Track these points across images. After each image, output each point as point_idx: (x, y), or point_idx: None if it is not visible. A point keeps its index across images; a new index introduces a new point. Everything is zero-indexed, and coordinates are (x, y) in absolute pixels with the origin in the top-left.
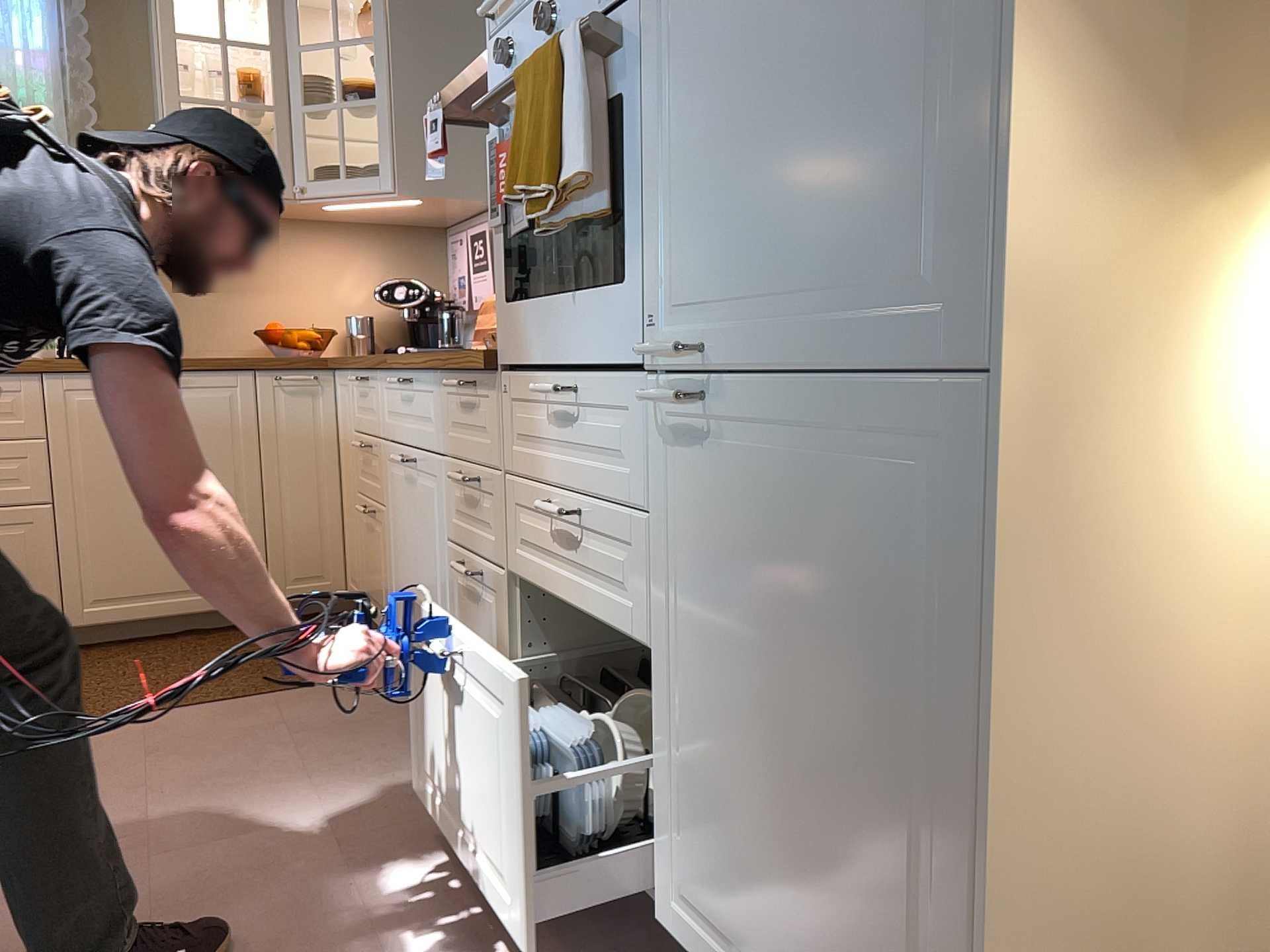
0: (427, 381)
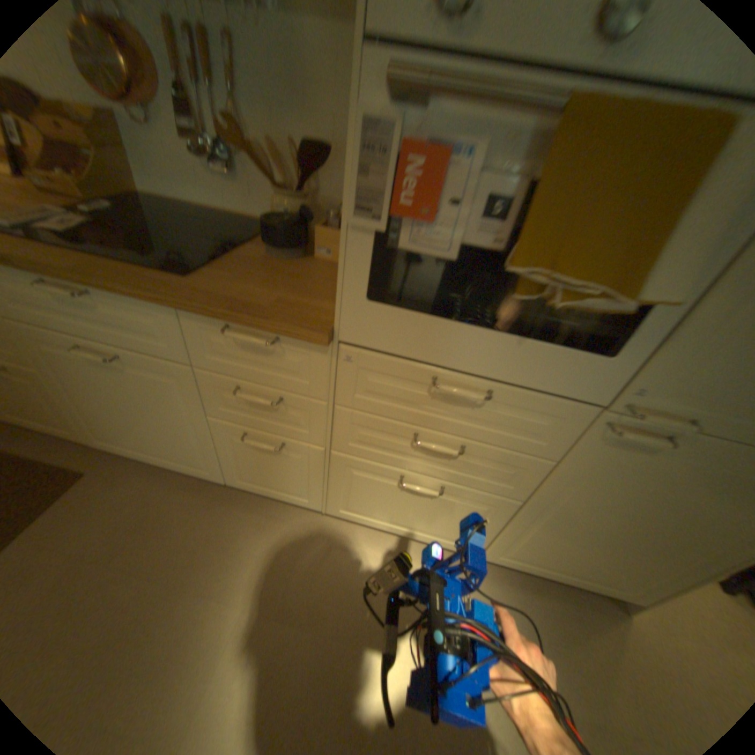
0: (136, 301)
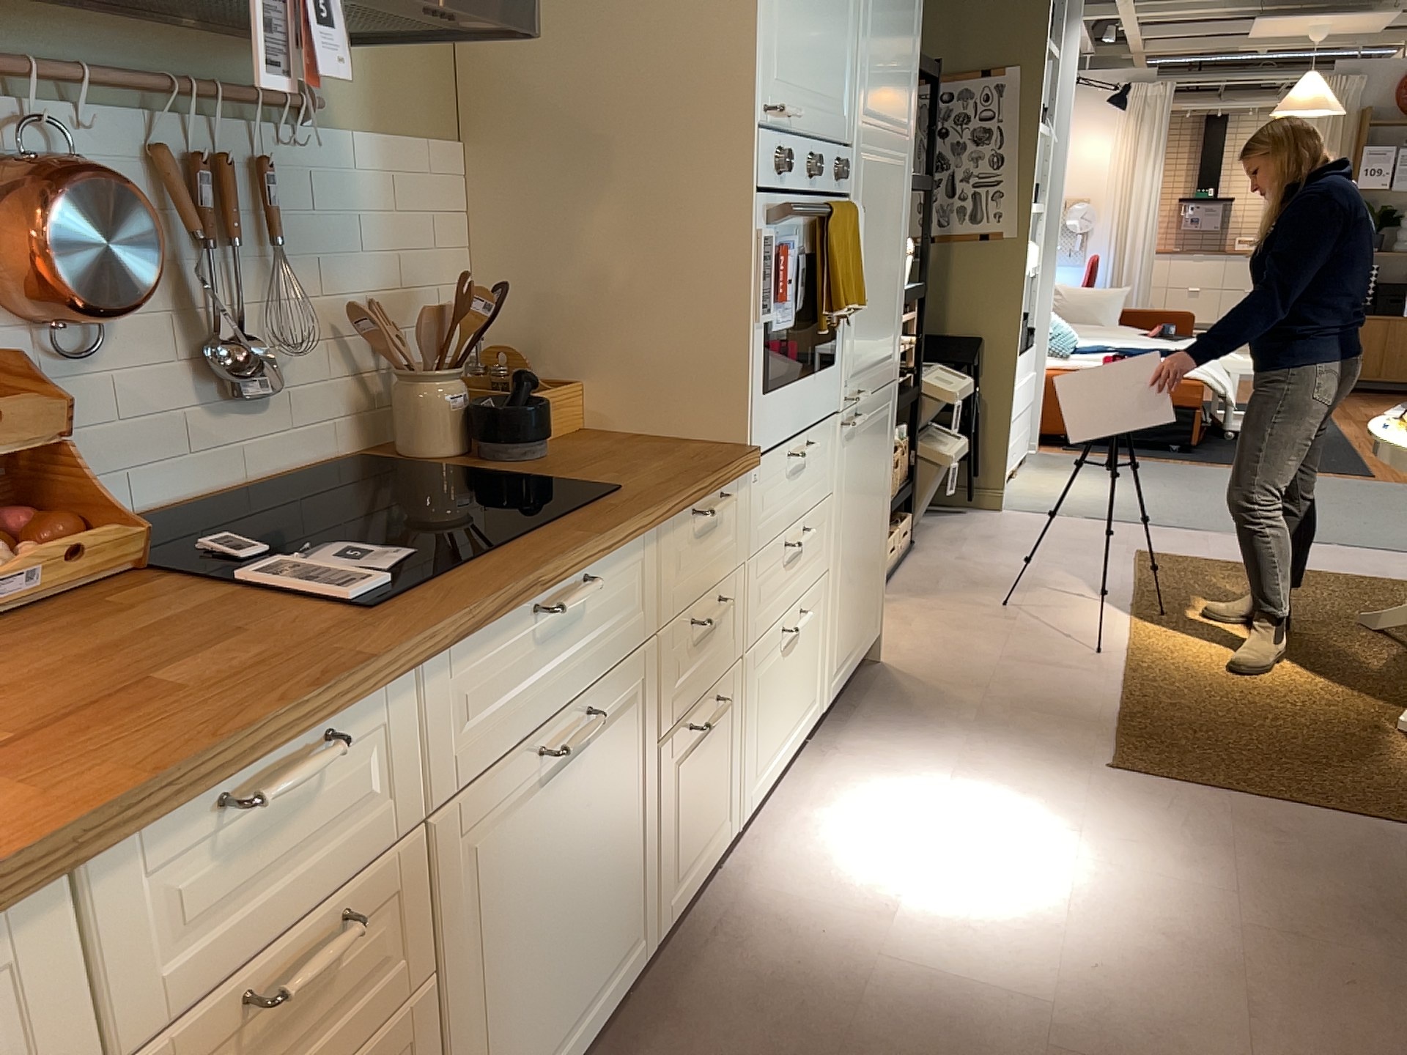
0: (629, 550)
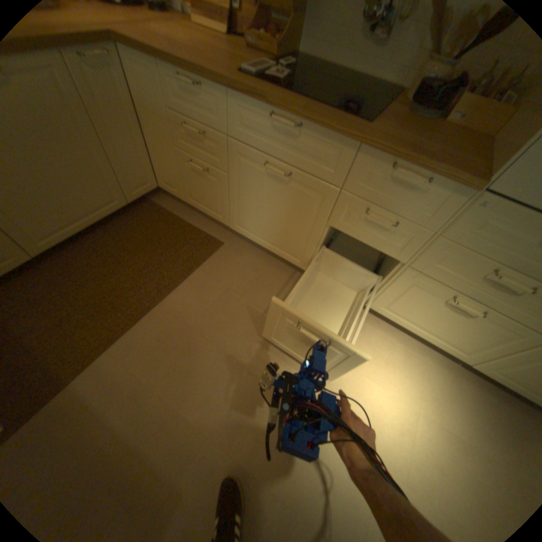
0: (332, 137)
